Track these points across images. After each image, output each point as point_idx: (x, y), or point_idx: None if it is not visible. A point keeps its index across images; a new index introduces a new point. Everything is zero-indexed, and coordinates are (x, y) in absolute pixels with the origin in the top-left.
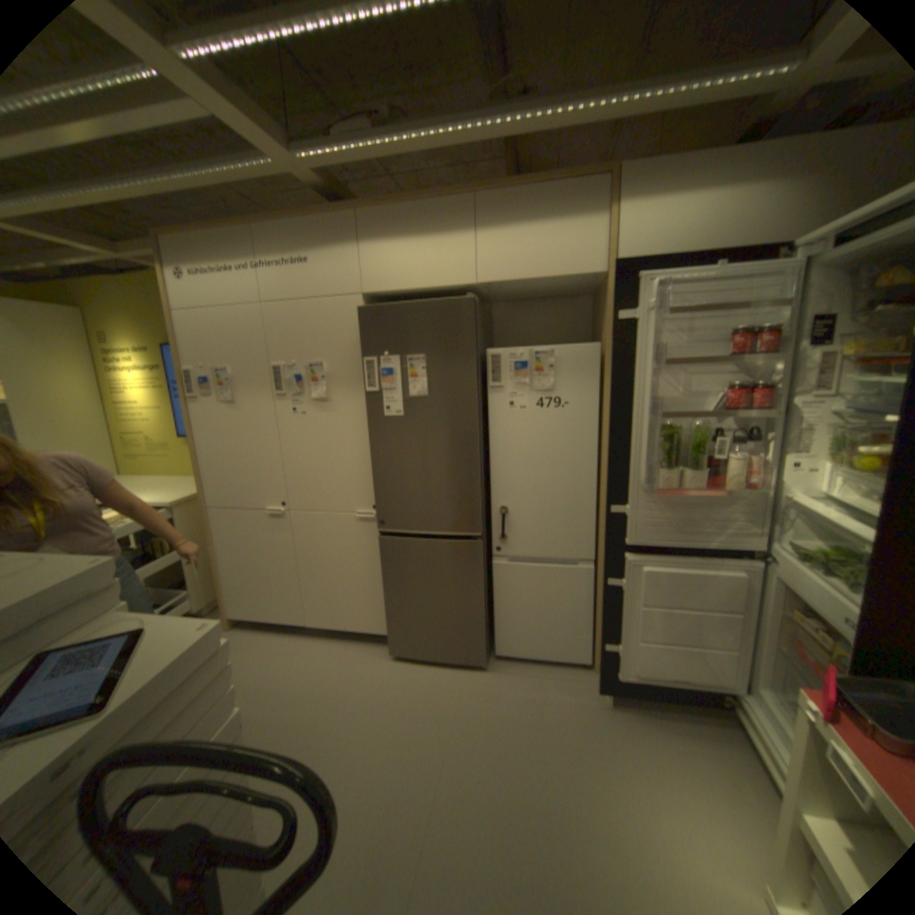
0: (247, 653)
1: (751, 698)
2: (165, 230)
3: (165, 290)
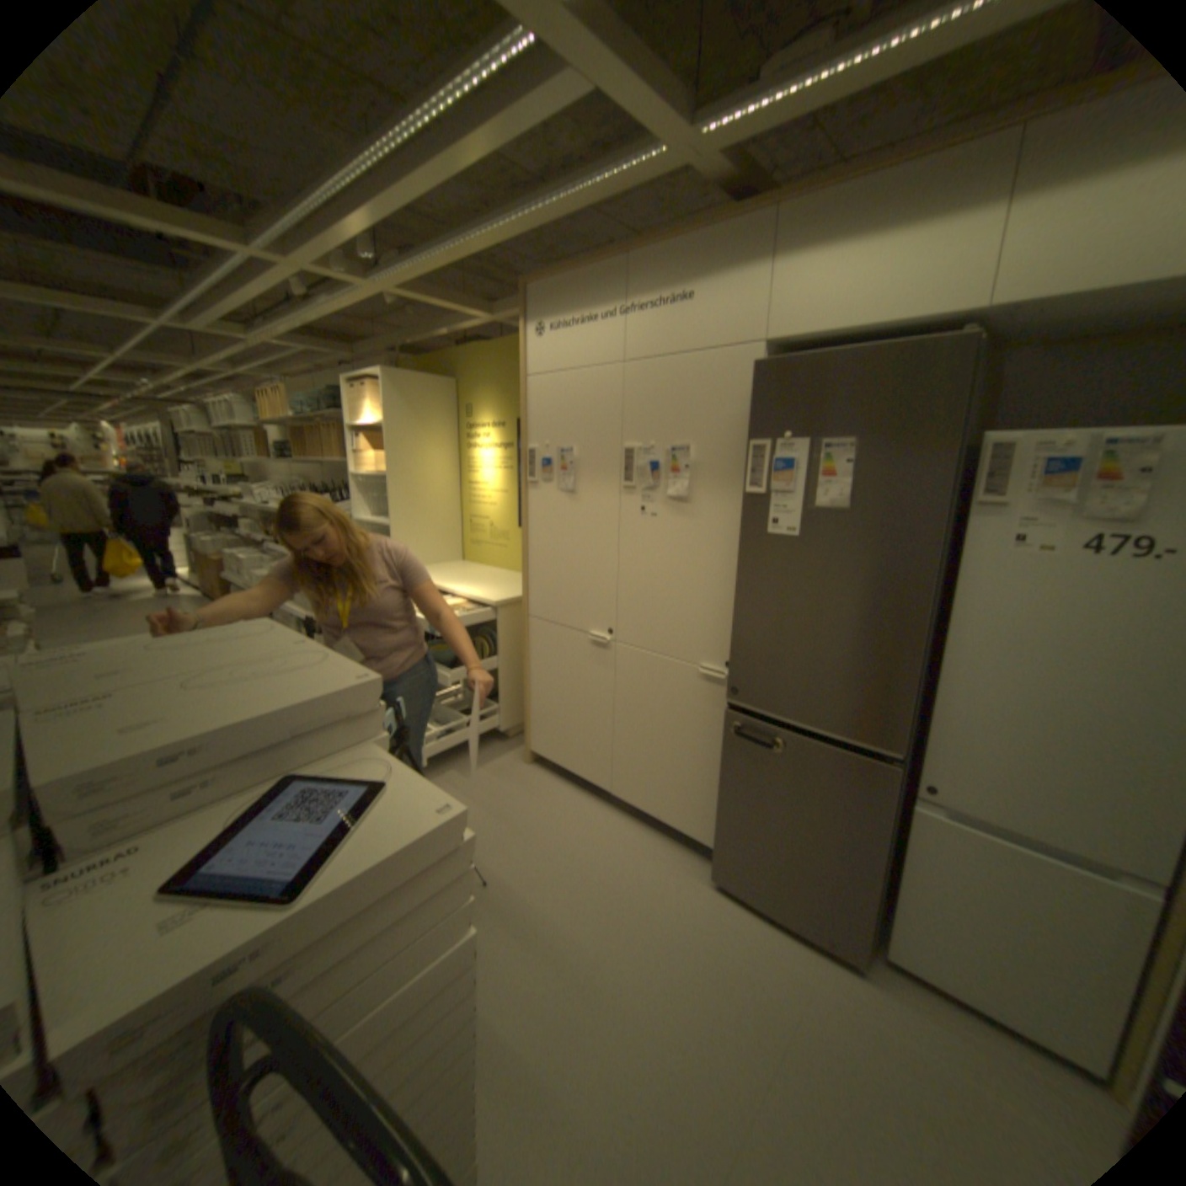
0: (543, 801)
1: None
2: (533, 276)
3: (524, 351)
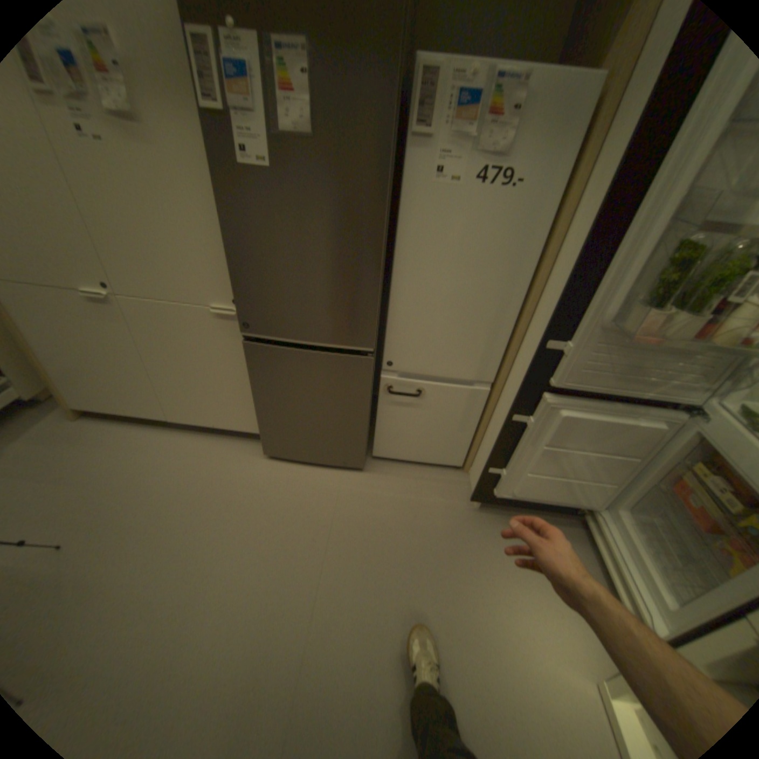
0: (101, 448)
1: (607, 512)
2: None
3: None
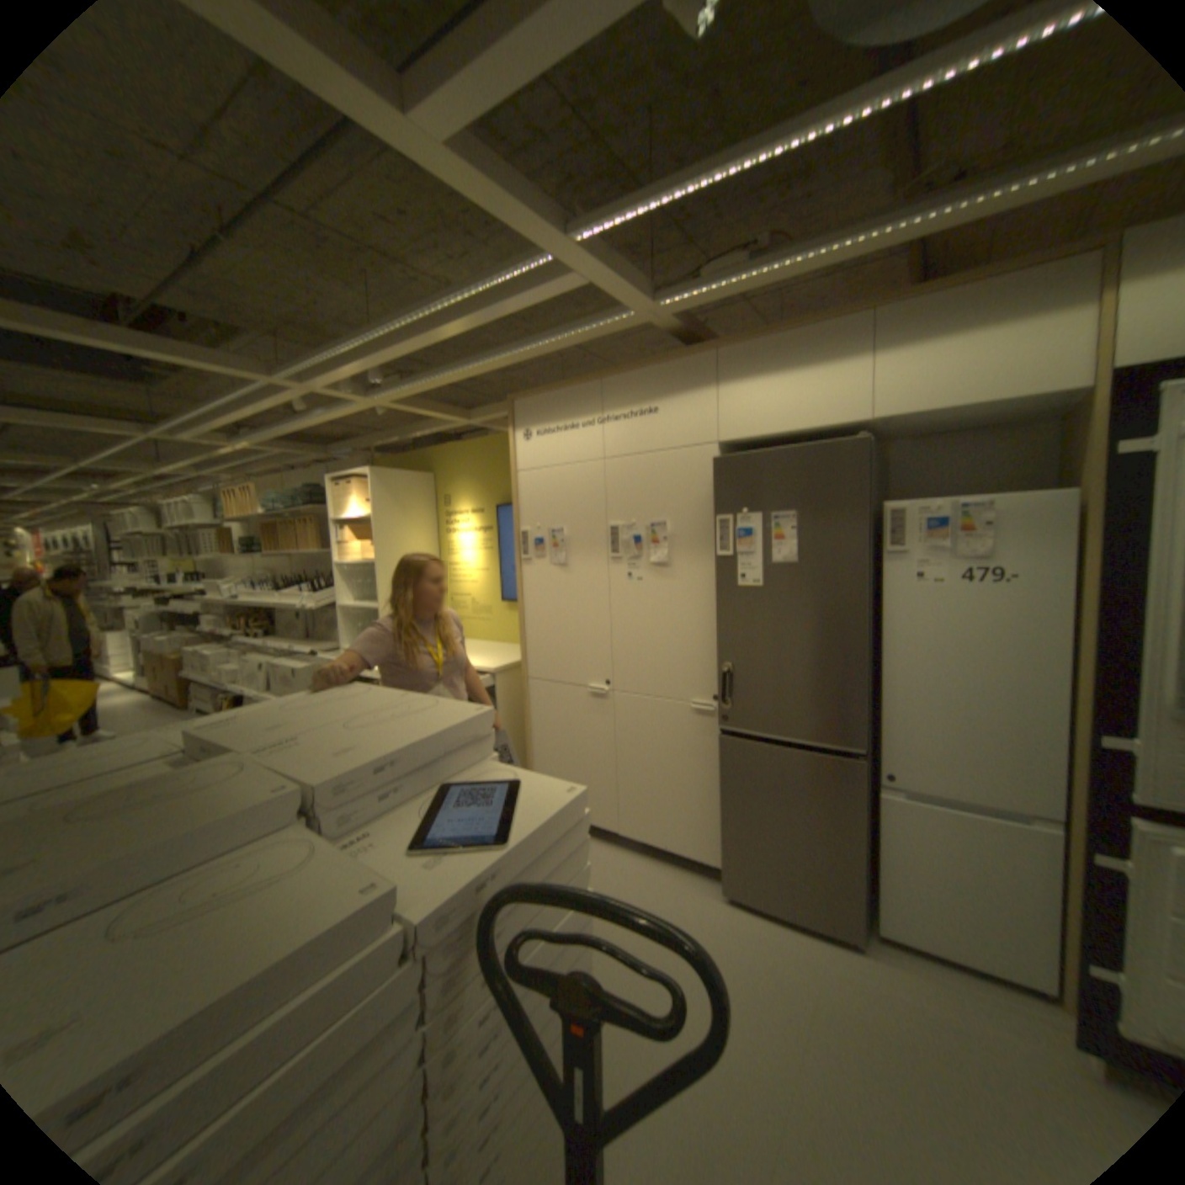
0: None
1: None
2: (520, 395)
3: (514, 453)
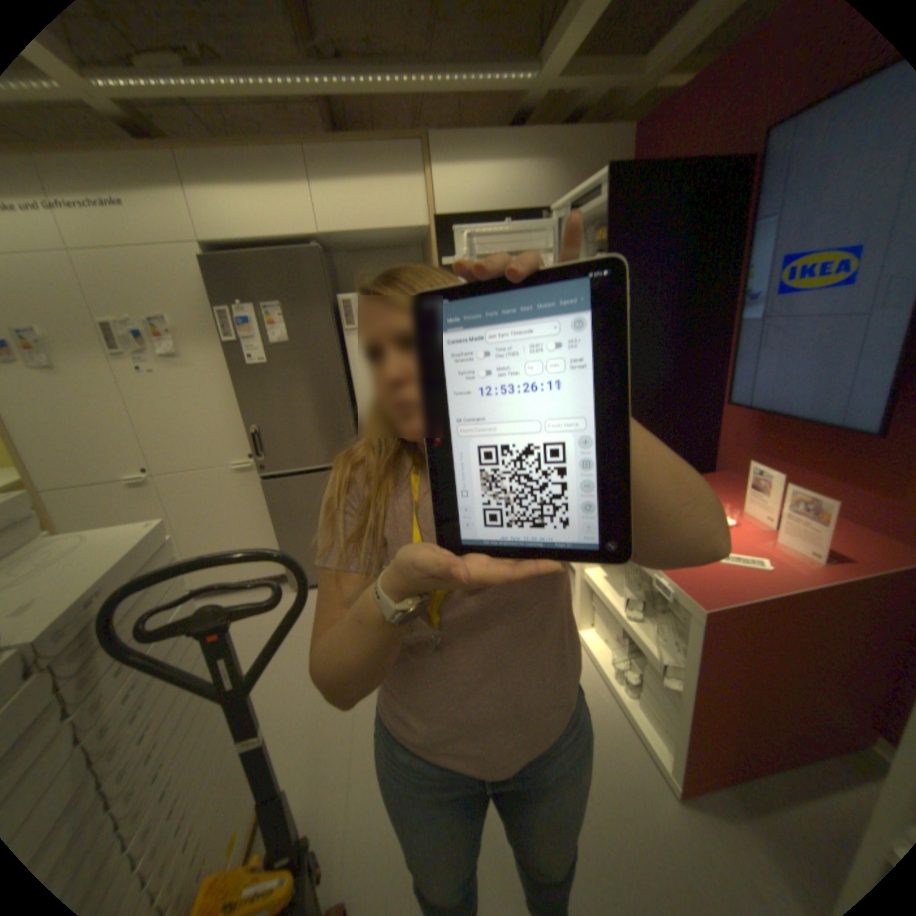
0: None
1: None
2: None
3: None
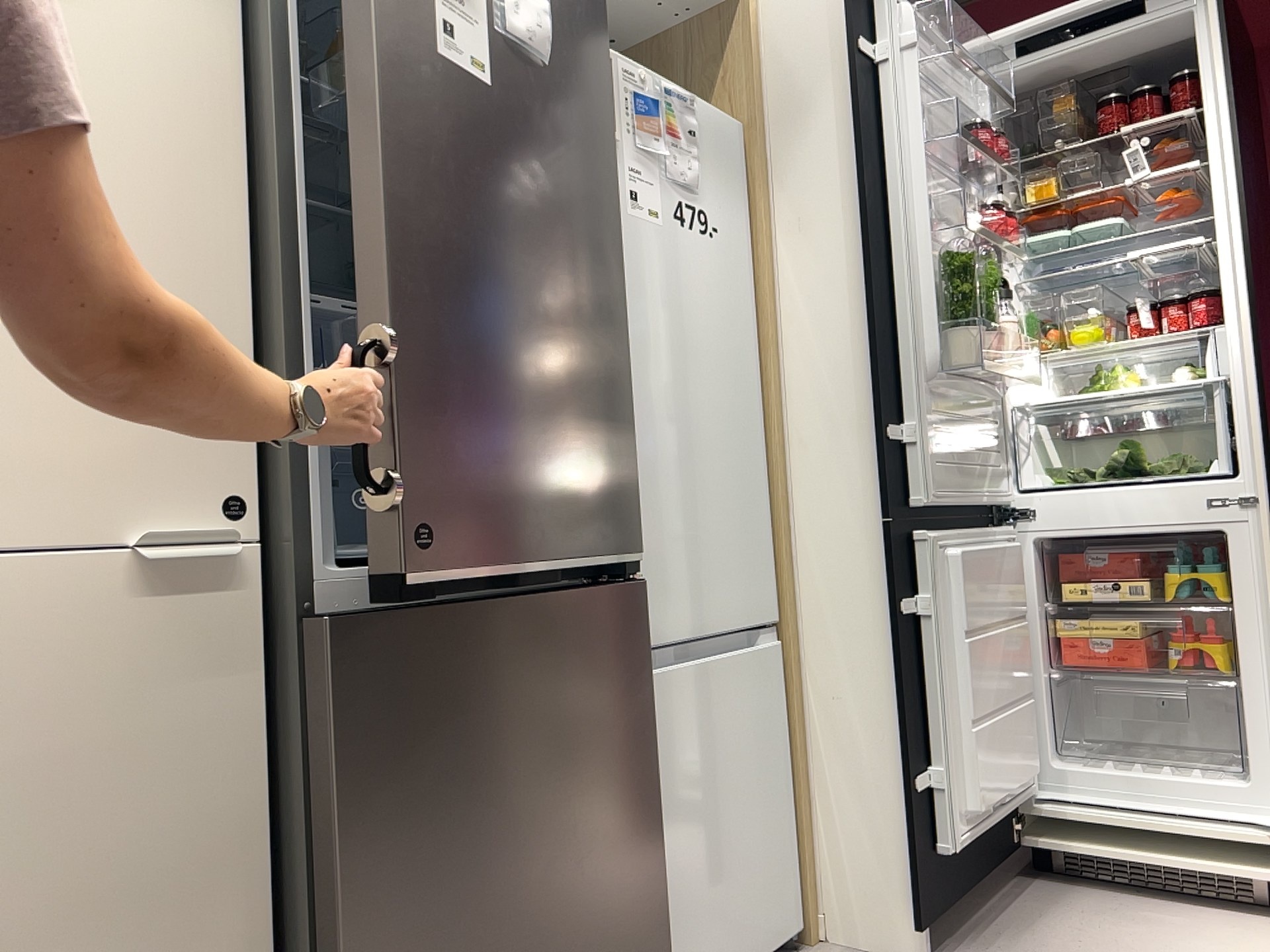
0: None
1: (1039, 788)
2: None
3: None
